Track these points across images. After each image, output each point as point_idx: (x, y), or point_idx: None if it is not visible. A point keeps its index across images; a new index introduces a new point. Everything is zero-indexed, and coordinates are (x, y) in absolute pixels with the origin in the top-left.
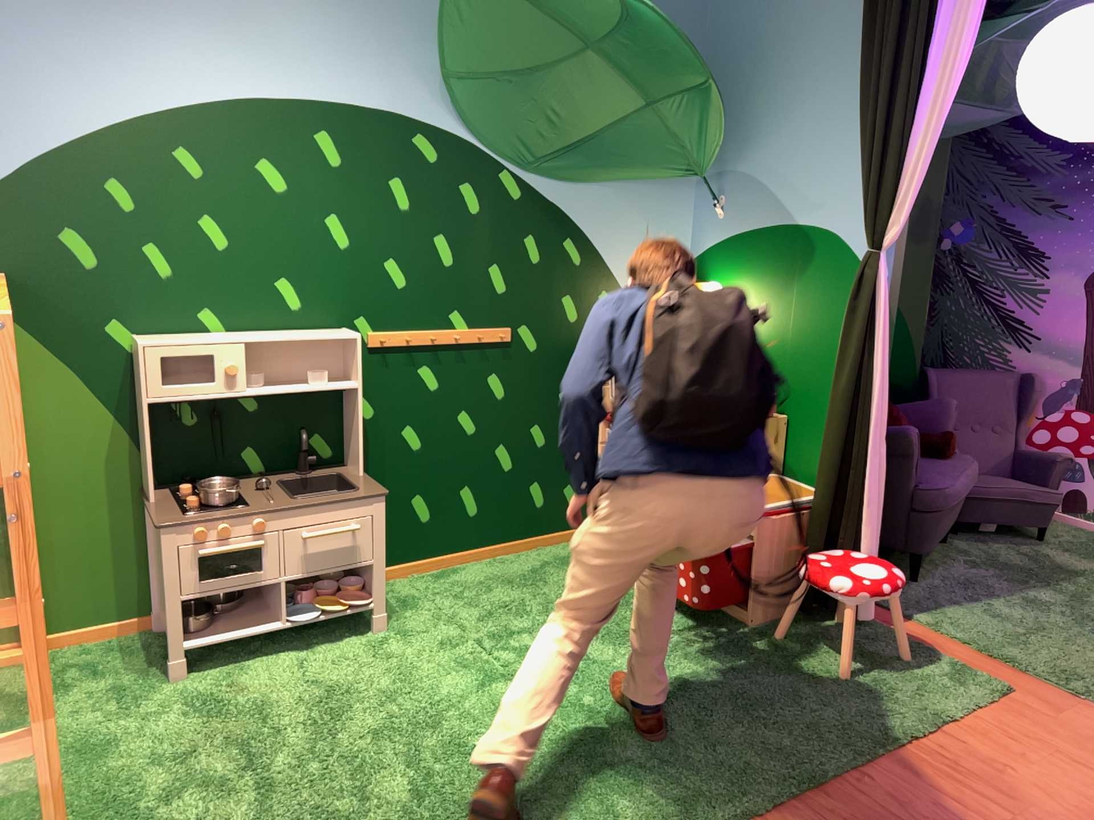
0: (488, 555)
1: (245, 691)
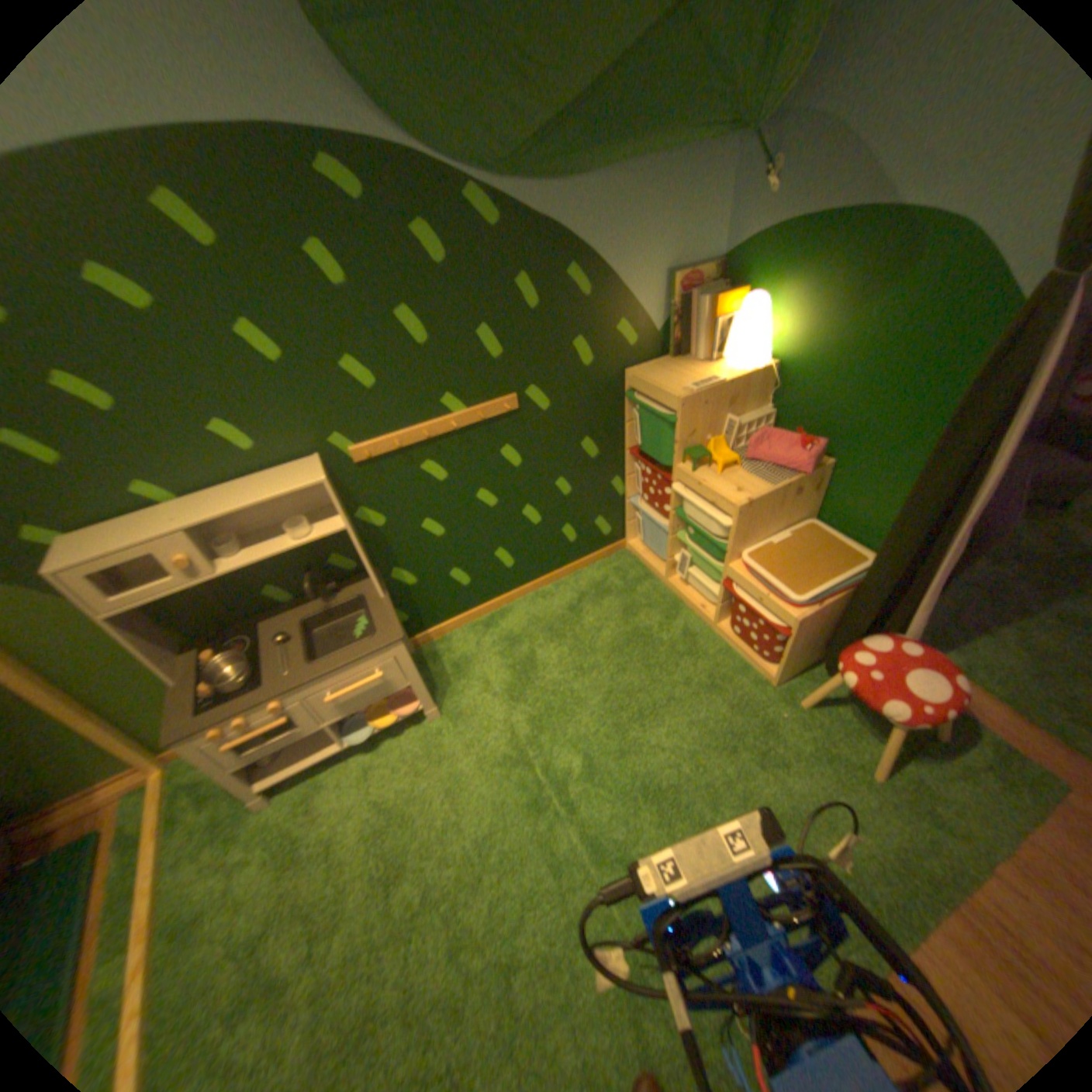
0: (532, 592)
1: (310, 832)
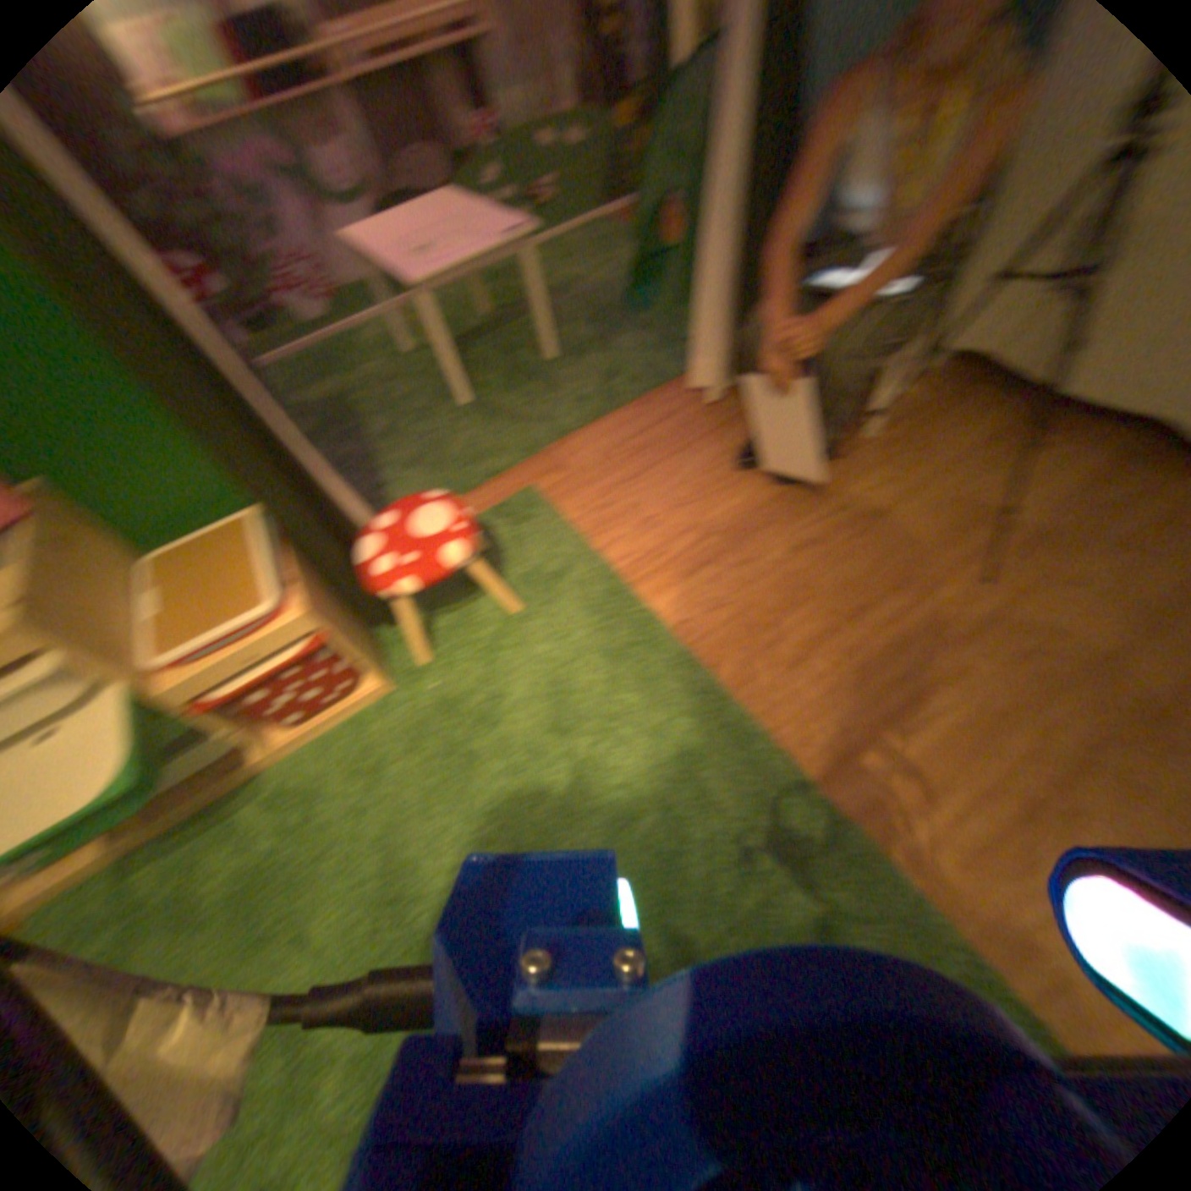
0: None
1: None
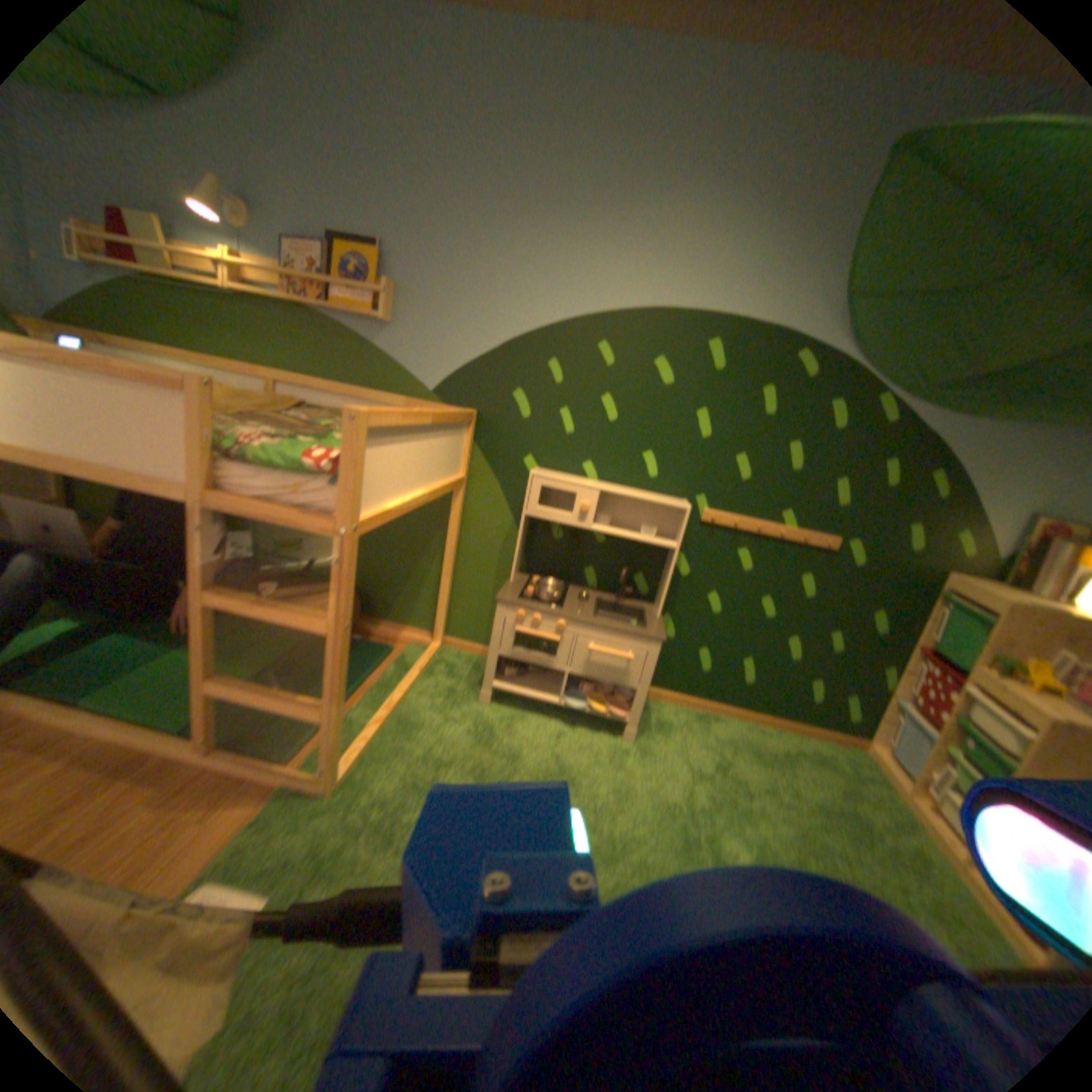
0: (749, 718)
1: (503, 734)
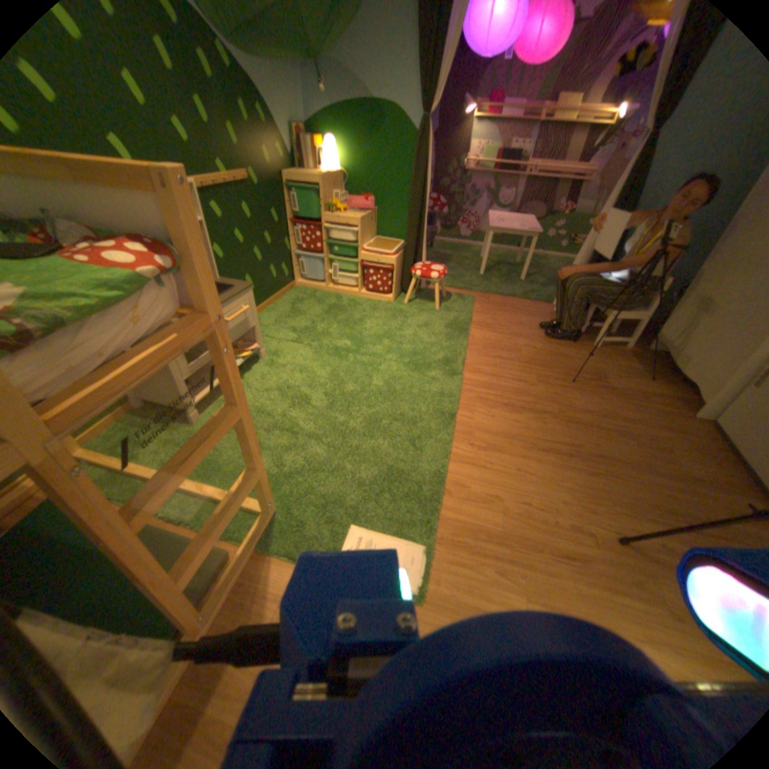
0: (260, 308)
1: None
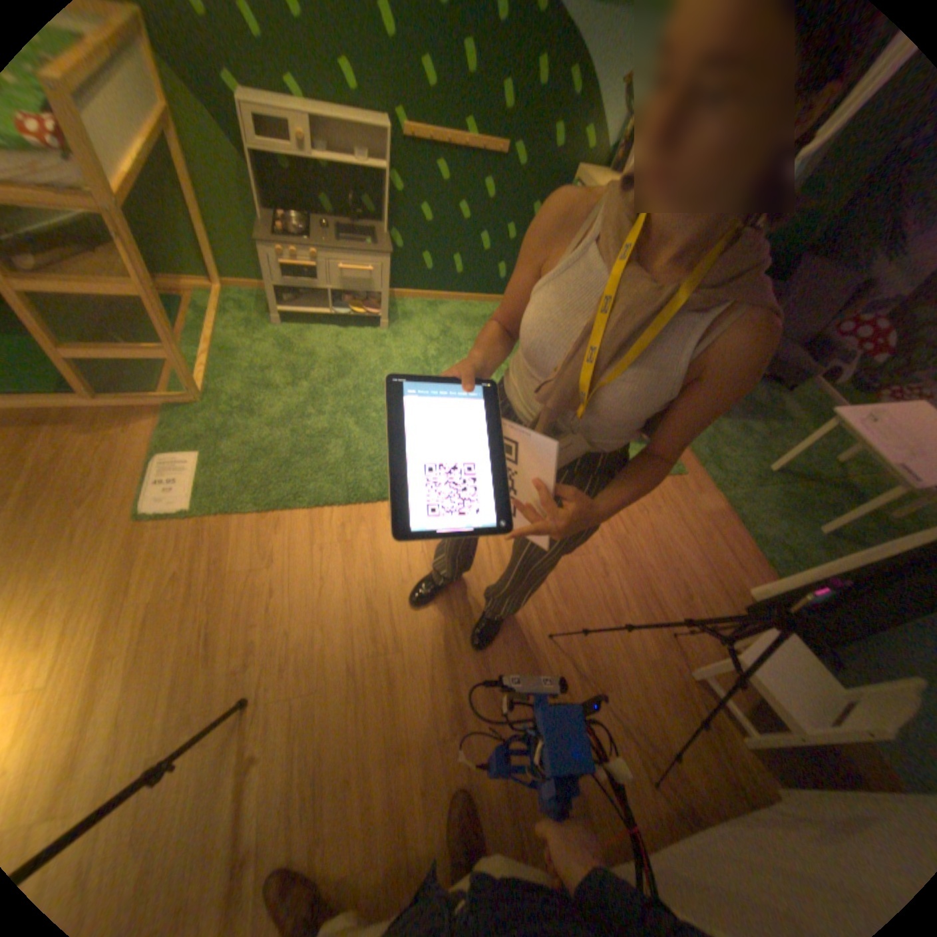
0: (463, 302)
1: (300, 346)
